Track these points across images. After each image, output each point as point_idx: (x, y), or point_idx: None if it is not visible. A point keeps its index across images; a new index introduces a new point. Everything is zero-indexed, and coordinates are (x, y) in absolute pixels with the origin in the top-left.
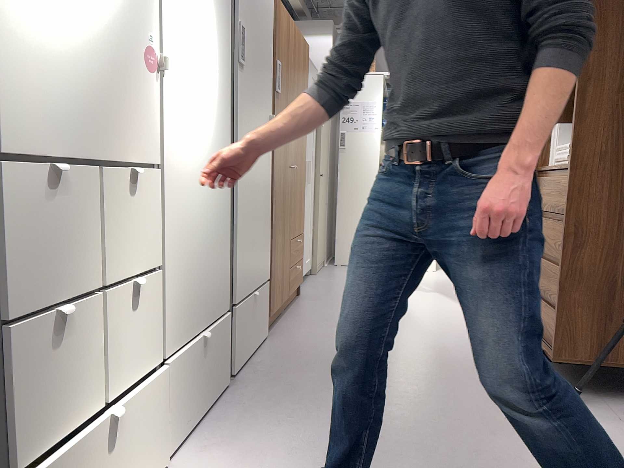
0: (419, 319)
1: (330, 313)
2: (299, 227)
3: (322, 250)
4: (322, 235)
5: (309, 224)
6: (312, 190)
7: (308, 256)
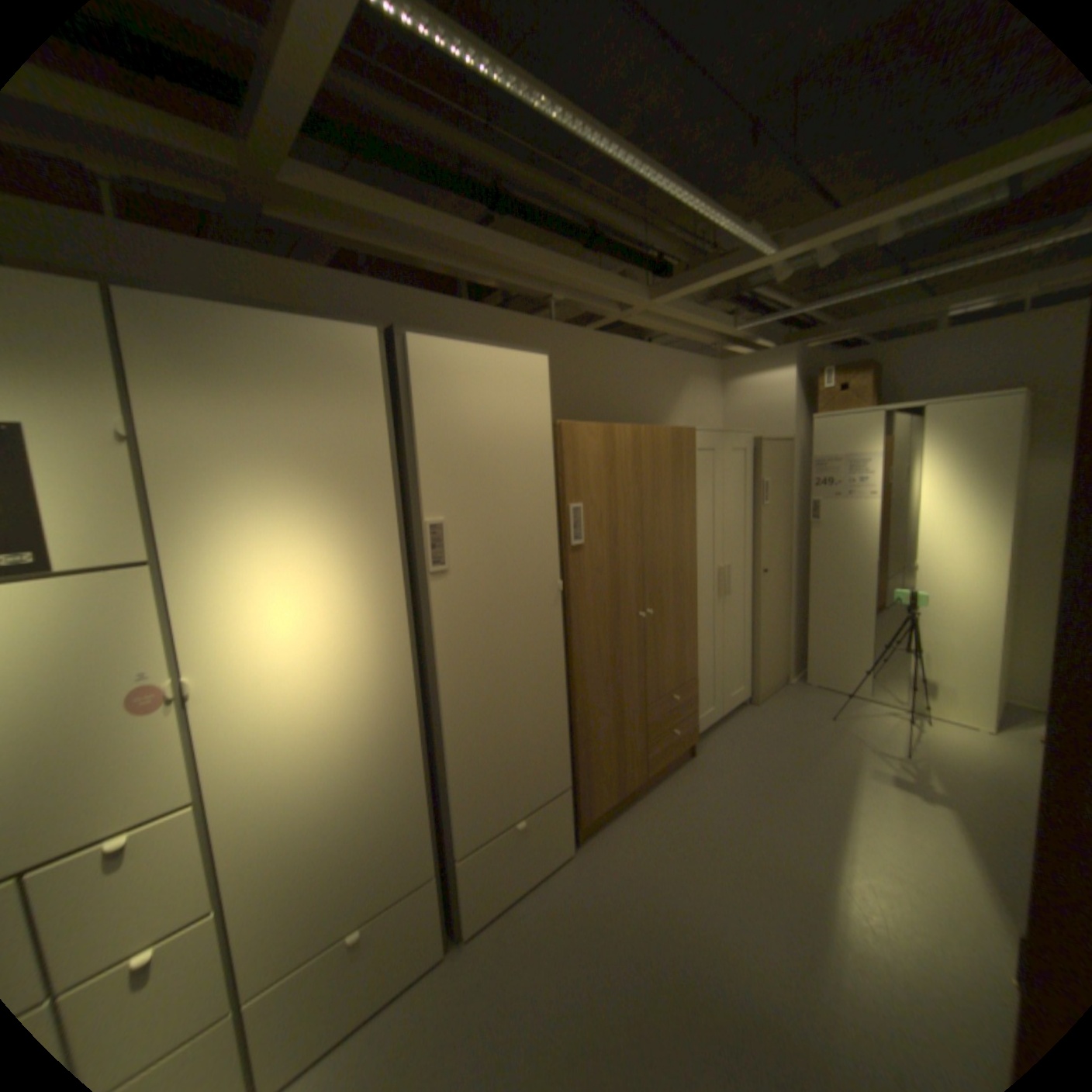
0: (851, 892)
1: (709, 816)
2: (684, 677)
3: (775, 669)
4: (776, 649)
5: (740, 643)
6: (748, 597)
7: (740, 685)
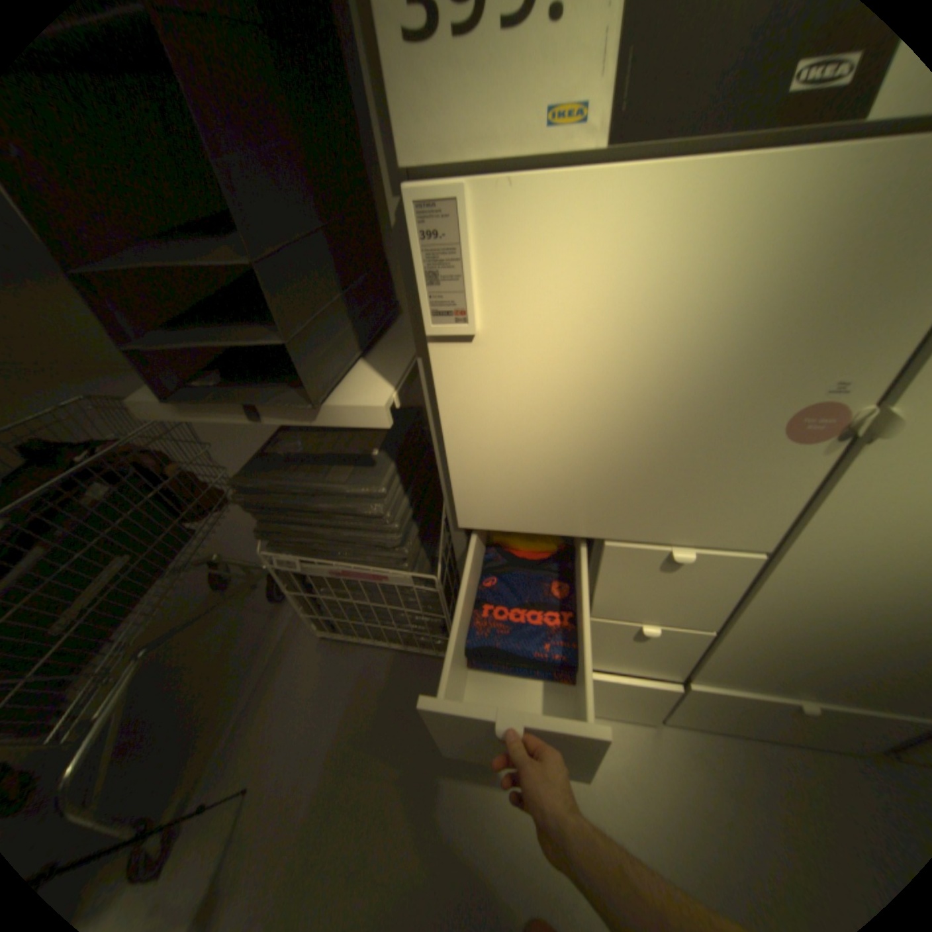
0: None
1: None
2: None
3: None
4: None
5: None
6: None
7: None
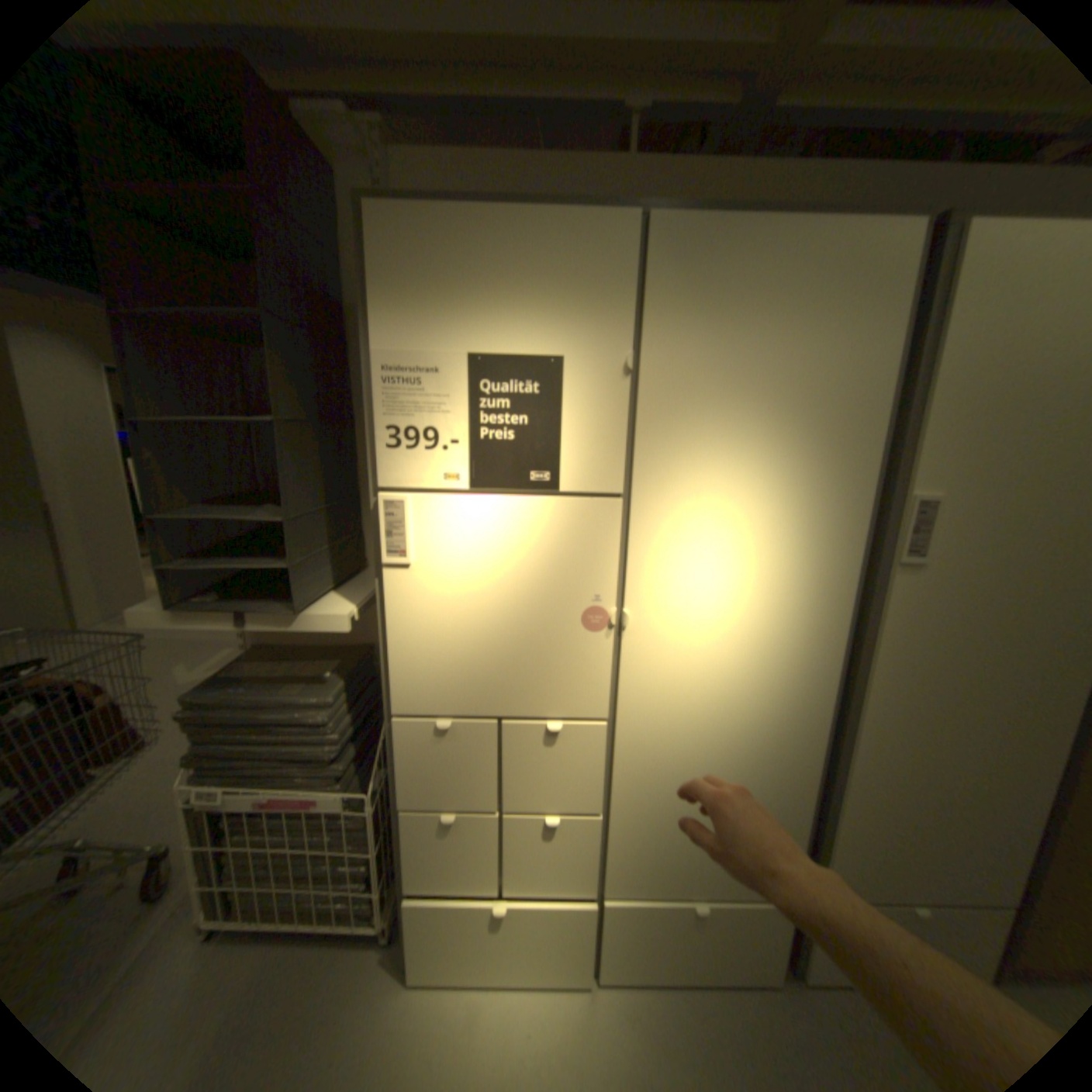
0: None
1: None
2: None
3: None
4: None
5: None
6: None
7: None
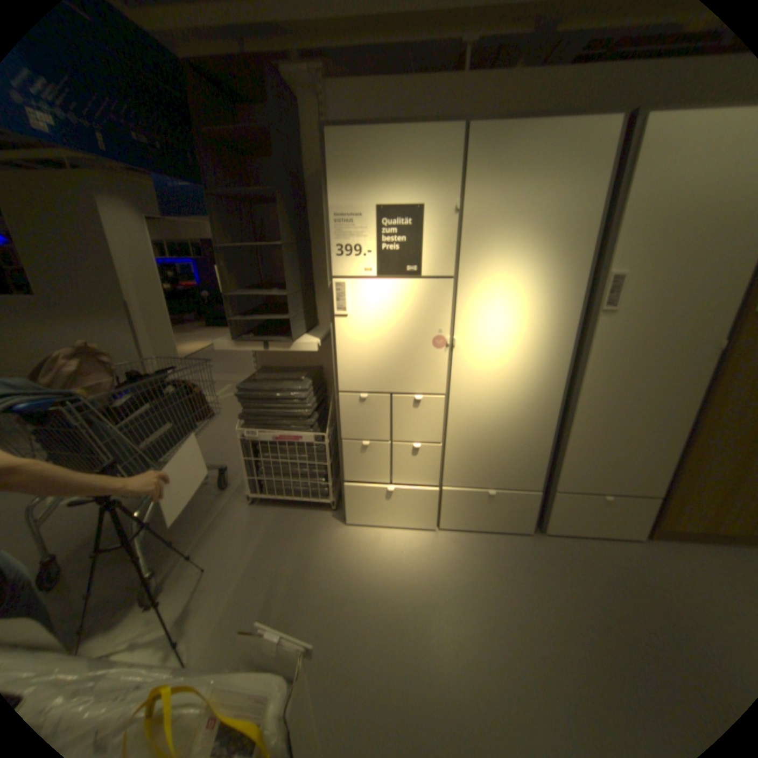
0: None
1: None
2: None
3: None
4: None
5: None
6: None
7: None
